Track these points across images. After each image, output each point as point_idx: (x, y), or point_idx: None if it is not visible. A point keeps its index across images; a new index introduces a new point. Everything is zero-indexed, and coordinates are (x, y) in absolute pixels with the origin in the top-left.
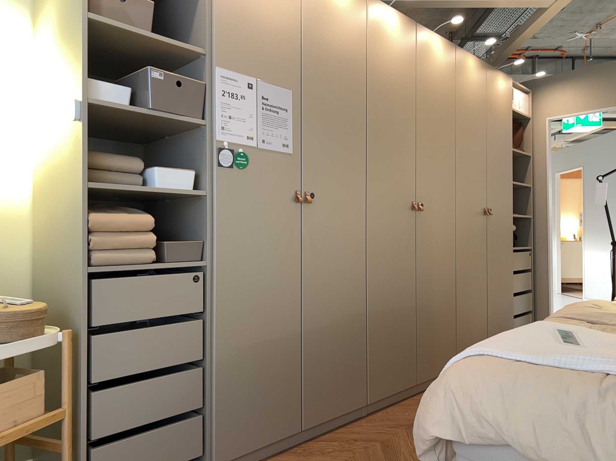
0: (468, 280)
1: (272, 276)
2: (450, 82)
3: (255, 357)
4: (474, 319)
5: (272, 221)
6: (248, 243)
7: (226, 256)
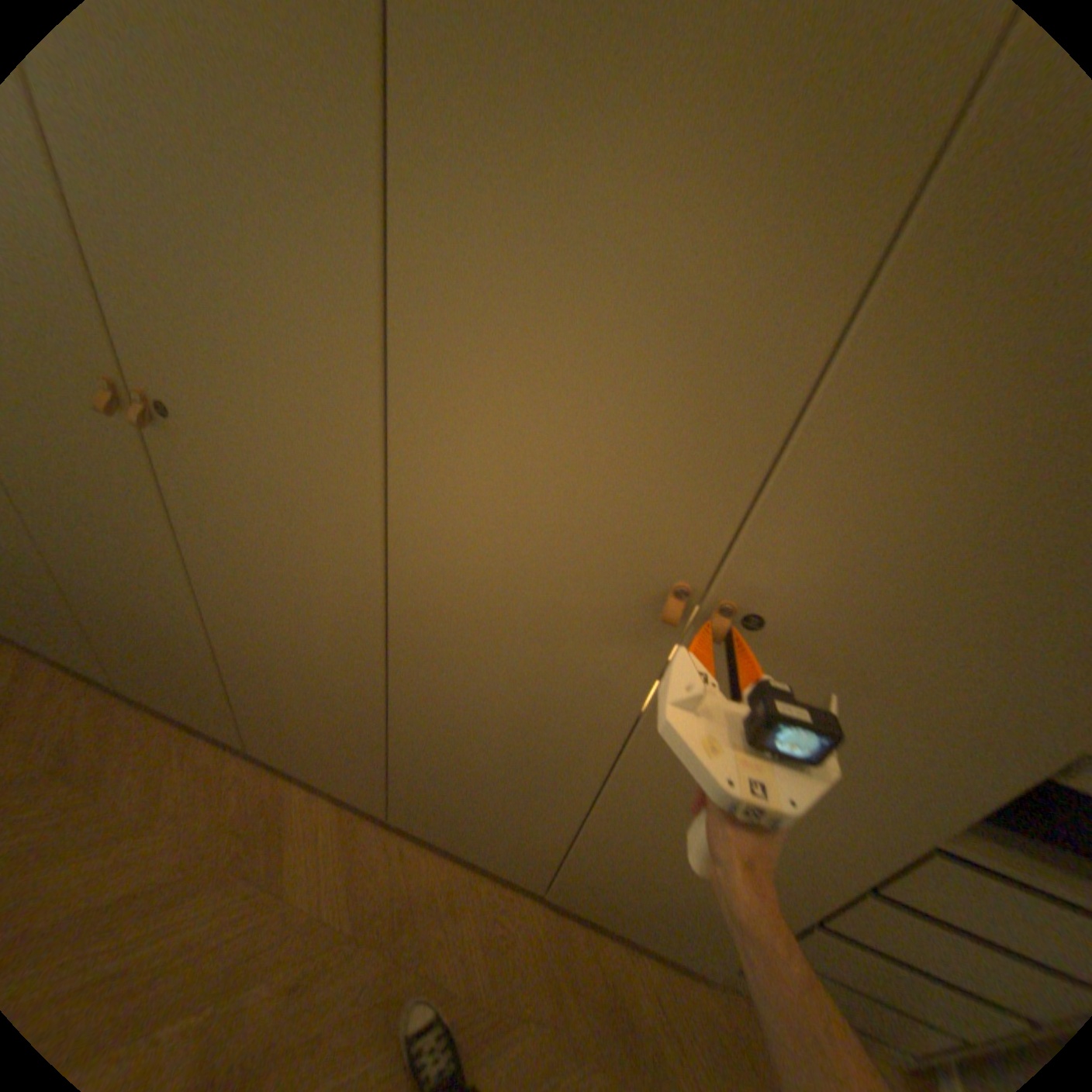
0: (455, 732)
1: None
2: None
3: None
4: (481, 816)
5: None
6: None
7: None
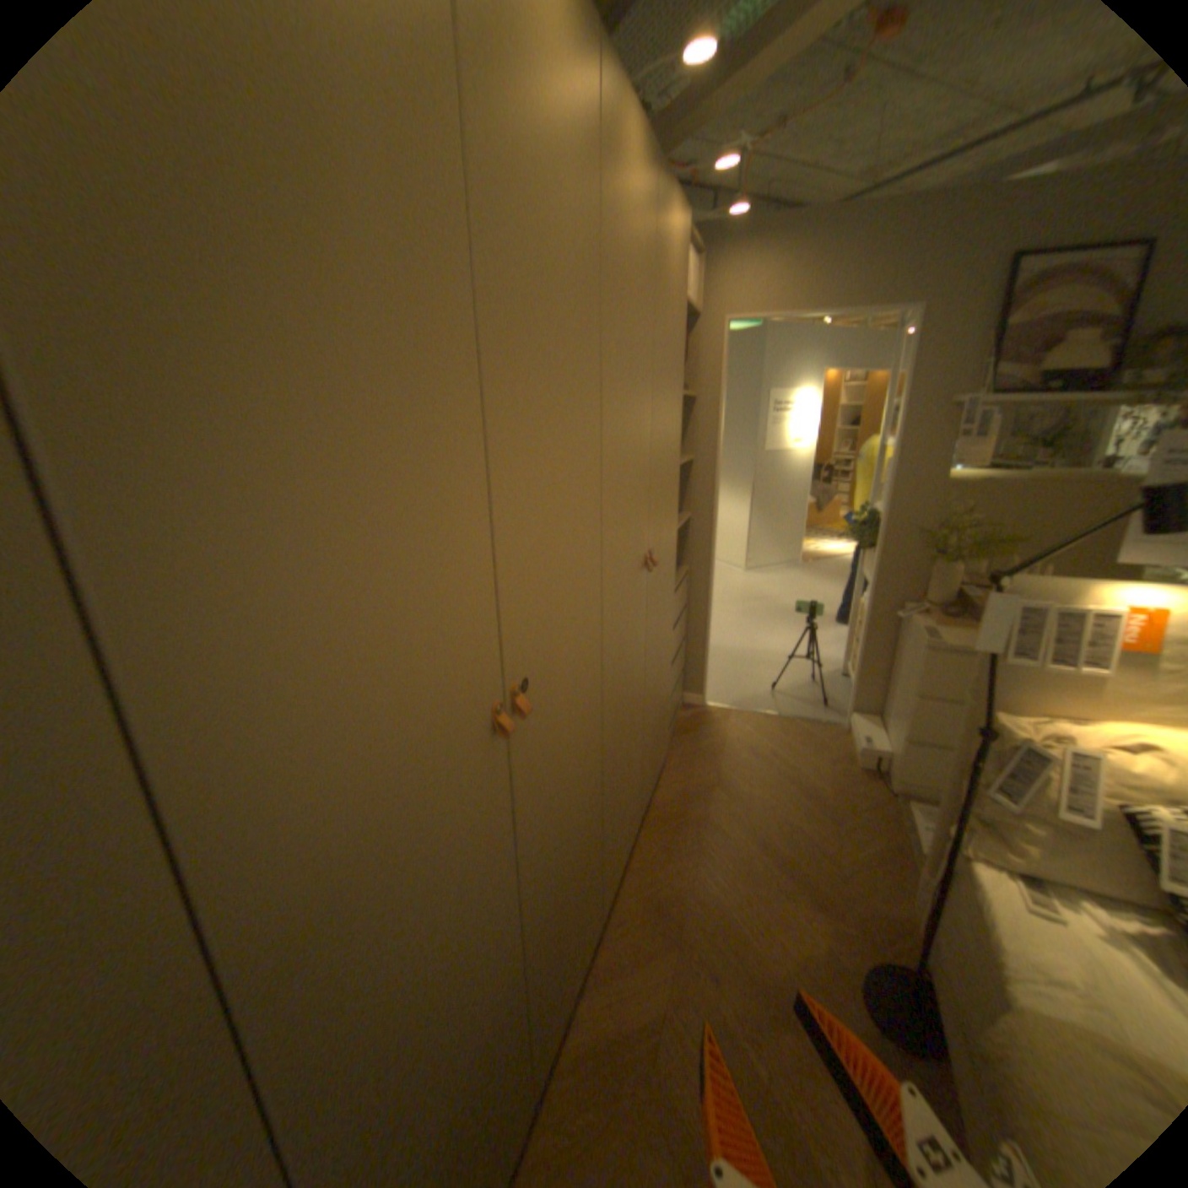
0: (619, 743)
1: None
2: (586, 196)
3: None
4: (627, 798)
5: None
6: None
7: None
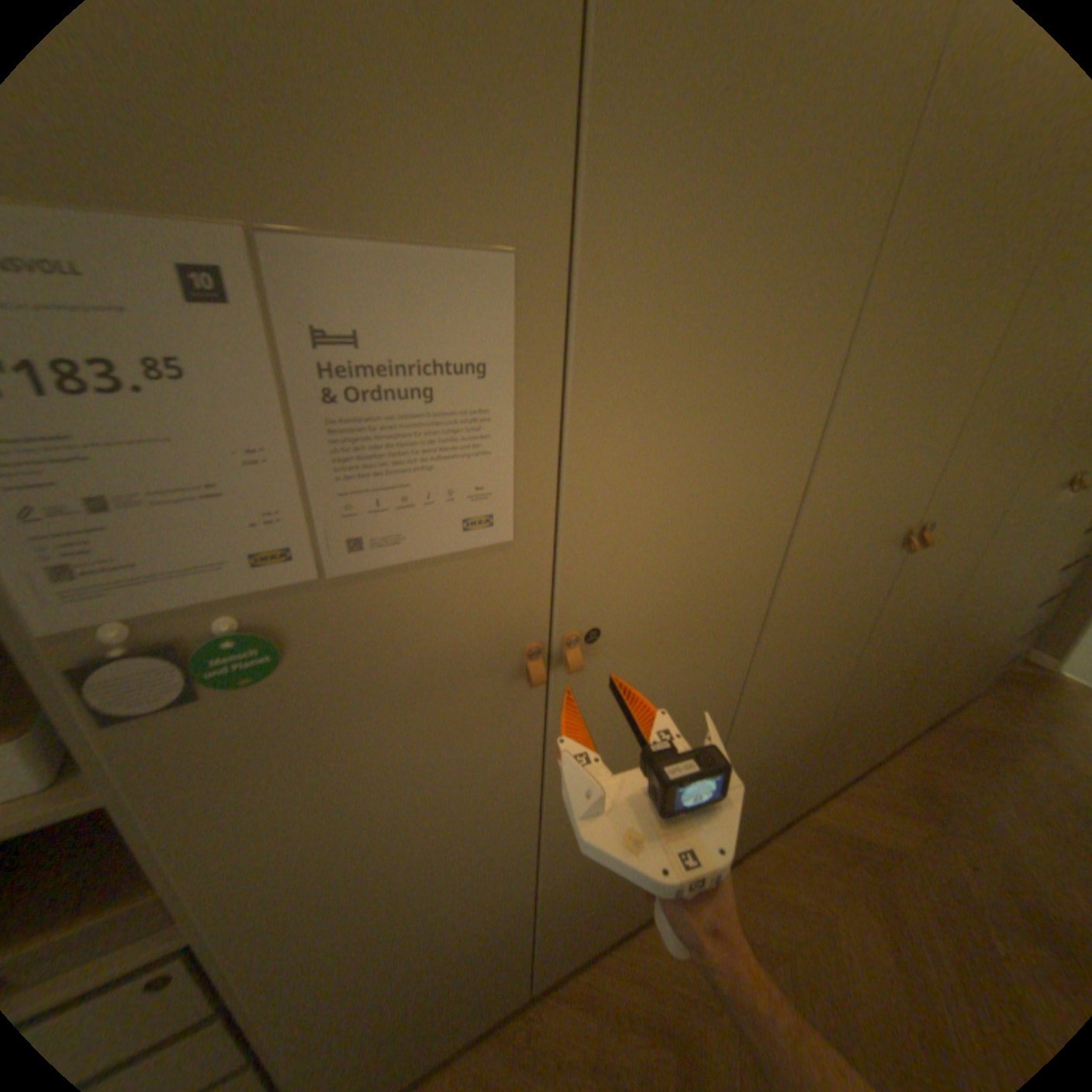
0: (958, 635)
1: (447, 858)
2: None
3: (407, 990)
4: (937, 689)
5: (438, 757)
6: (345, 844)
7: (263, 905)
